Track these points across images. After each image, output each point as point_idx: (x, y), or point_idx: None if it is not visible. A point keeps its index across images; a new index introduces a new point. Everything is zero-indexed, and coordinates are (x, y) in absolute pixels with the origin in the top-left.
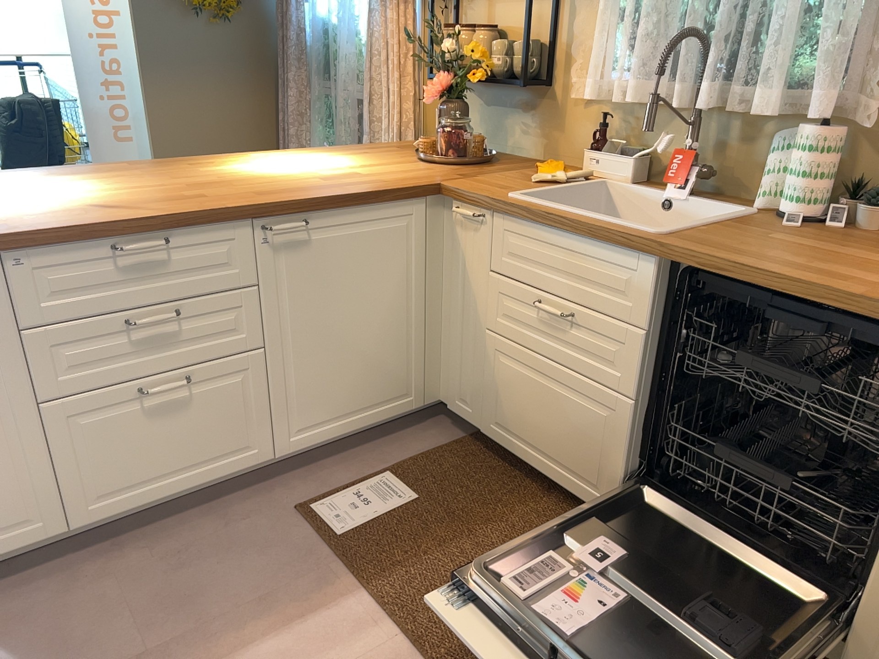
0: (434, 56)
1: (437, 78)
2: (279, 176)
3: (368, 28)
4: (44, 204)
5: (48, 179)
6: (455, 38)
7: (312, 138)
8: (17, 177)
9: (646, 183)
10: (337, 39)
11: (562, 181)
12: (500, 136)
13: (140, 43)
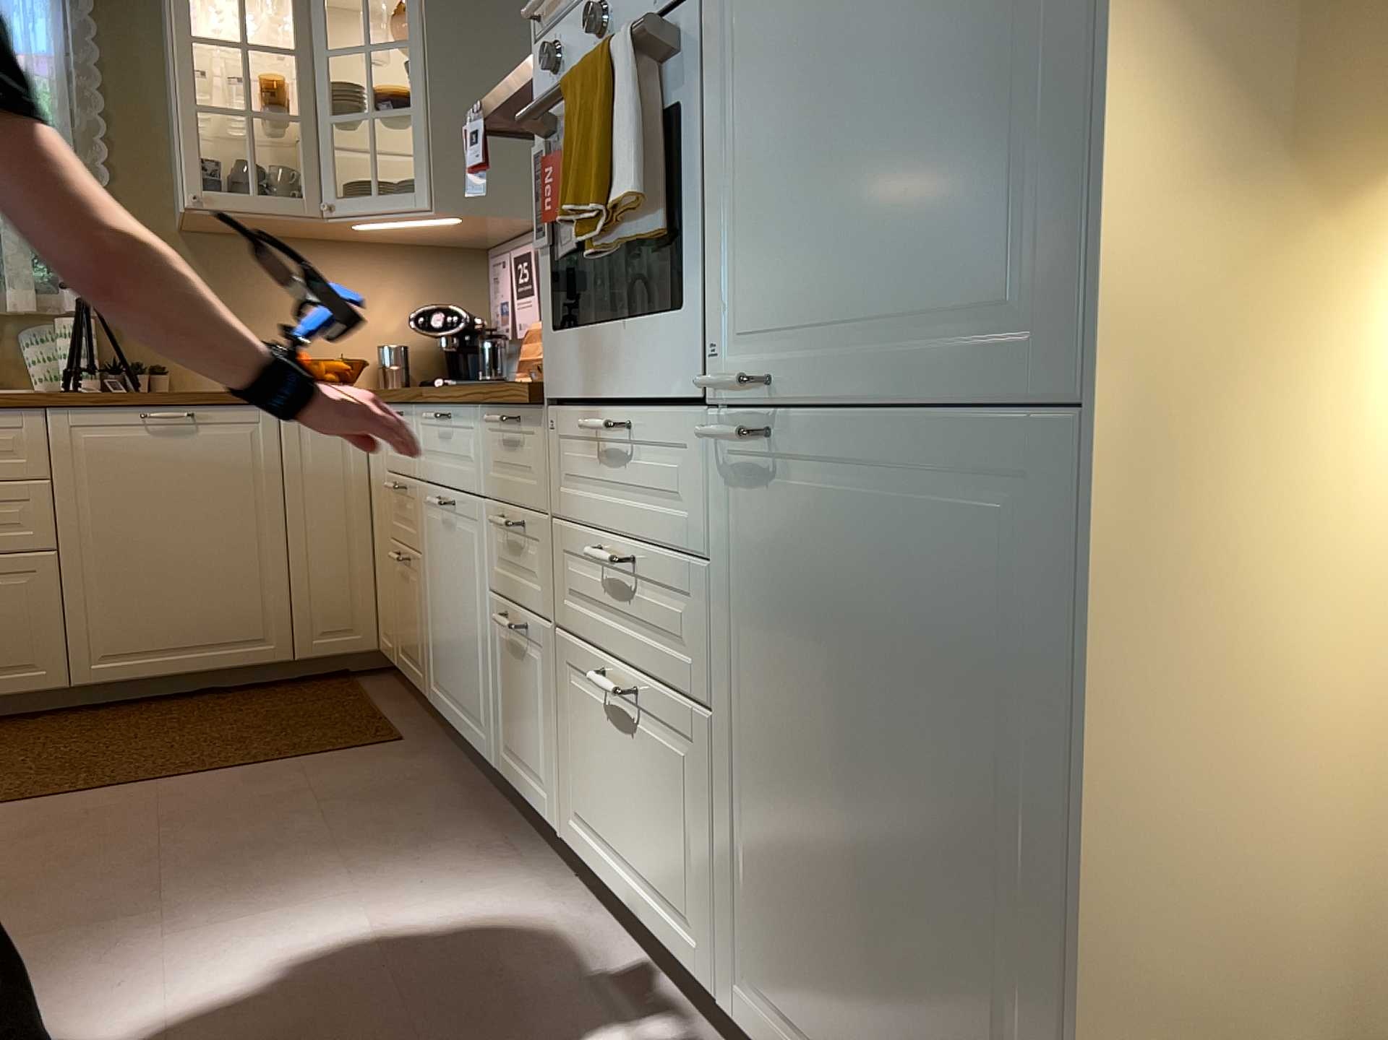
0: None
1: None
2: None
3: None
4: None
5: None
6: None
7: None
8: None
9: None
10: None
11: None
12: None
13: None
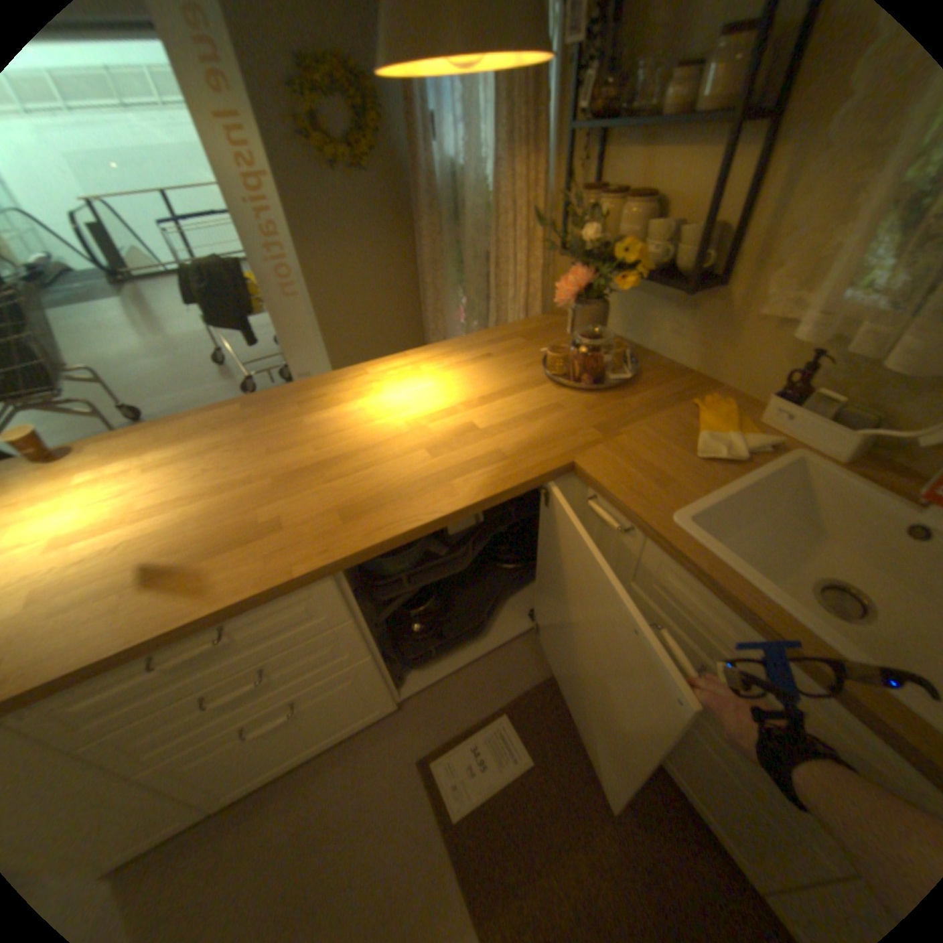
0: (570, 232)
1: (574, 268)
2: (381, 441)
3: (493, 177)
4: (89, 559)
5: (139, 460)
6: (601, 218)
7: (445, 284)
8: (114, 453)
9: (872, 457)
10: (463, 183)
11: (745, 458)
12: (643, 327)
13: (280, 205)
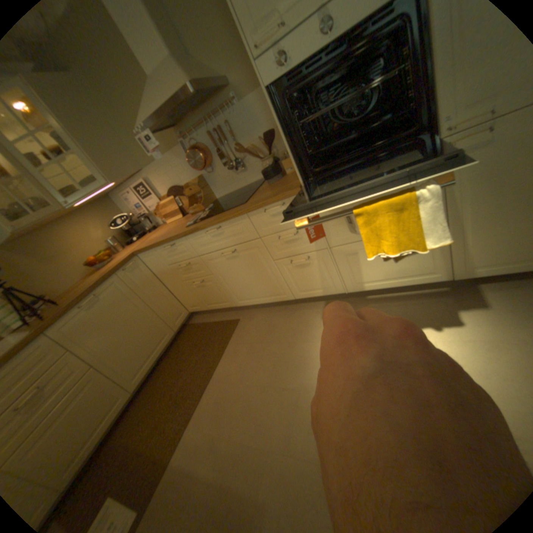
0: None
1: None
2: None
3: None
4: None
5: None
6: None
7: None
8: None
9: None
10: None
11: None
12: None
13: None
